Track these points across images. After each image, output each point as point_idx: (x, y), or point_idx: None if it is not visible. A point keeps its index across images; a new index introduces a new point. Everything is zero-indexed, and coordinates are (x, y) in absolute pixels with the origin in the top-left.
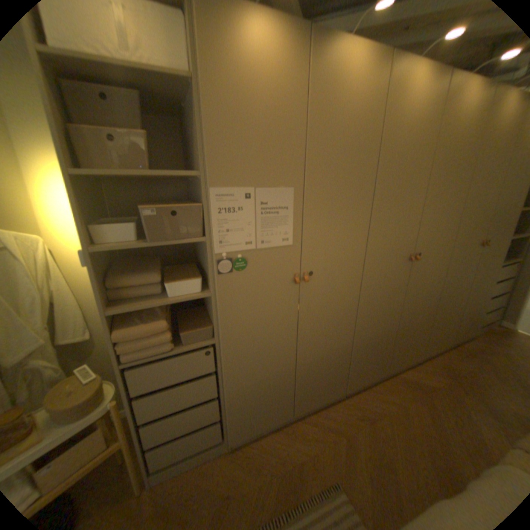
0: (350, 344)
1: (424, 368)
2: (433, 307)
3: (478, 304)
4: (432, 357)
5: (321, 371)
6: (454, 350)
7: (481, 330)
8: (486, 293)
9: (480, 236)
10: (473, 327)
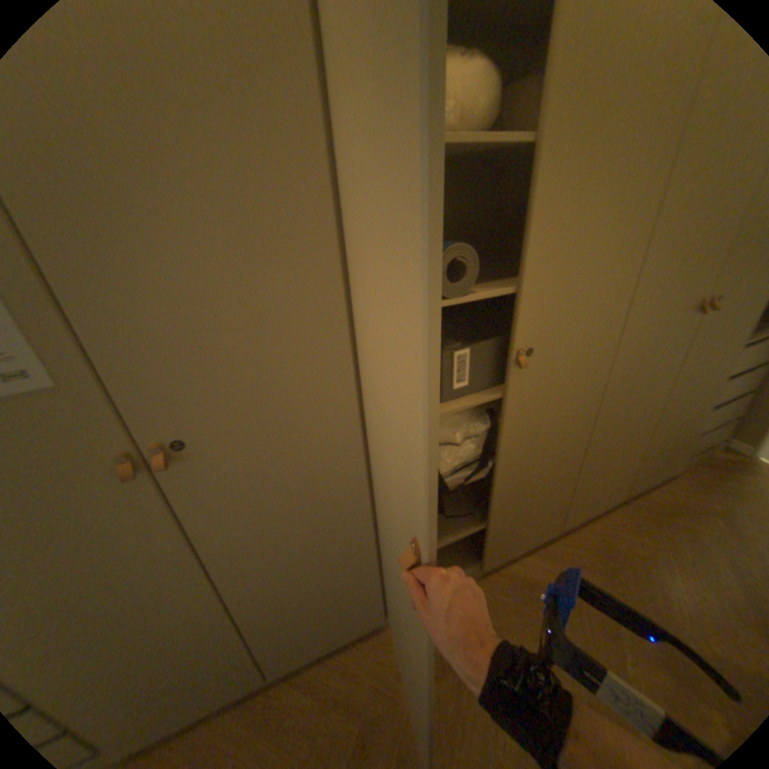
0: (370, 553)
1: (559, 550)
2: (576, 449)
3: (683, 424)
4: (580, 525)
5: (307, 608)
6: (627, 507)
7: (687, 464)
8: (702, 403)
9: (697, 290)
10: (669, 465)
